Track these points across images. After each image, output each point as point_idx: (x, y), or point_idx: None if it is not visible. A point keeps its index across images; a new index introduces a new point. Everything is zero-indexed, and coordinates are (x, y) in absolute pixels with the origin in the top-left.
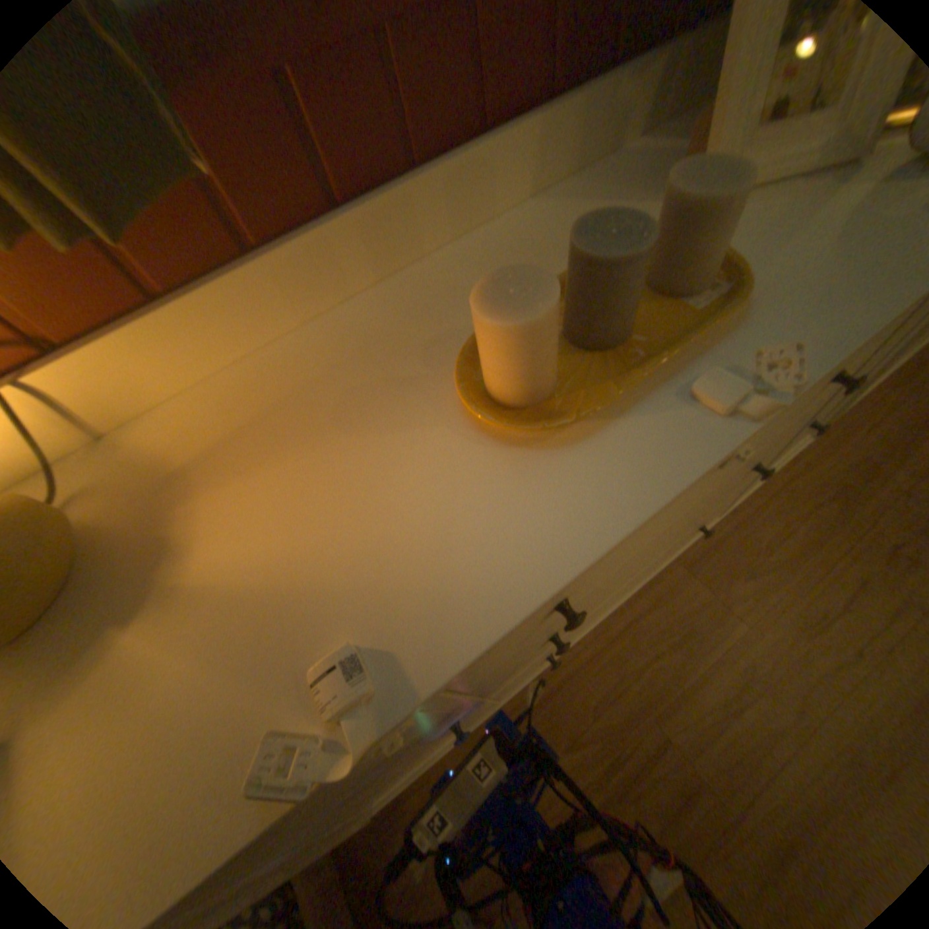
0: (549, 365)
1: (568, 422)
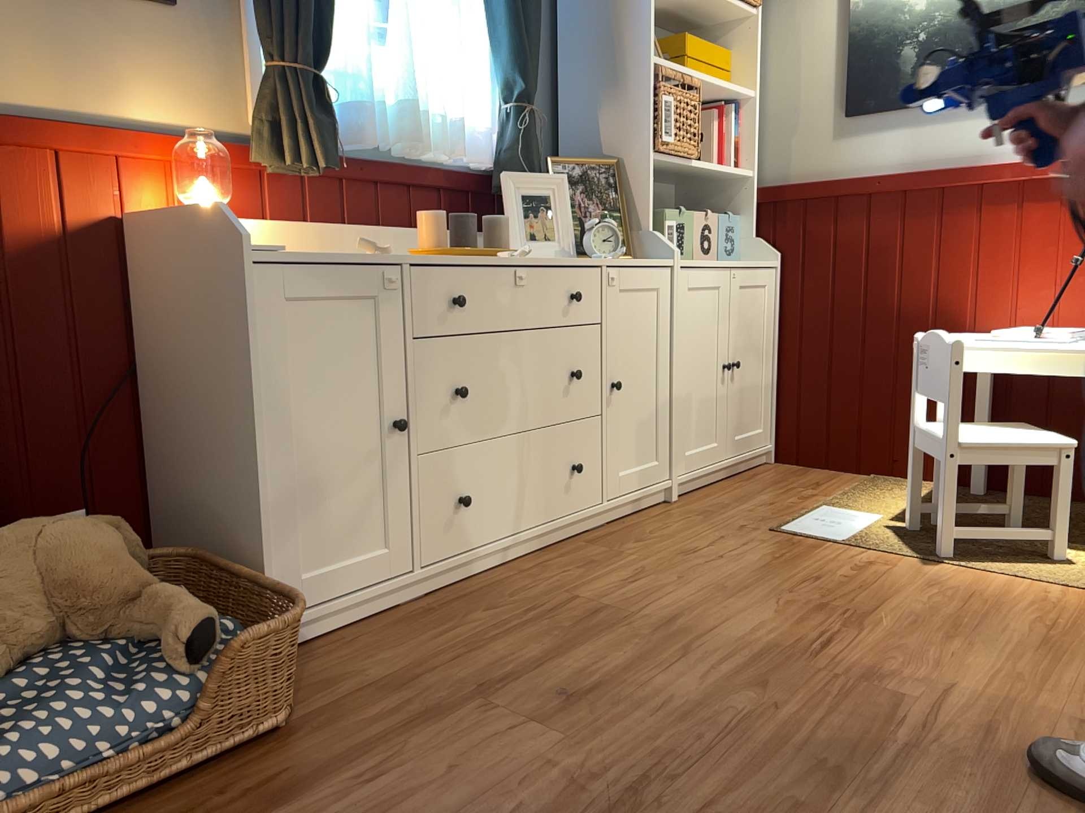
0: (443, 242)
1: (450, 249)
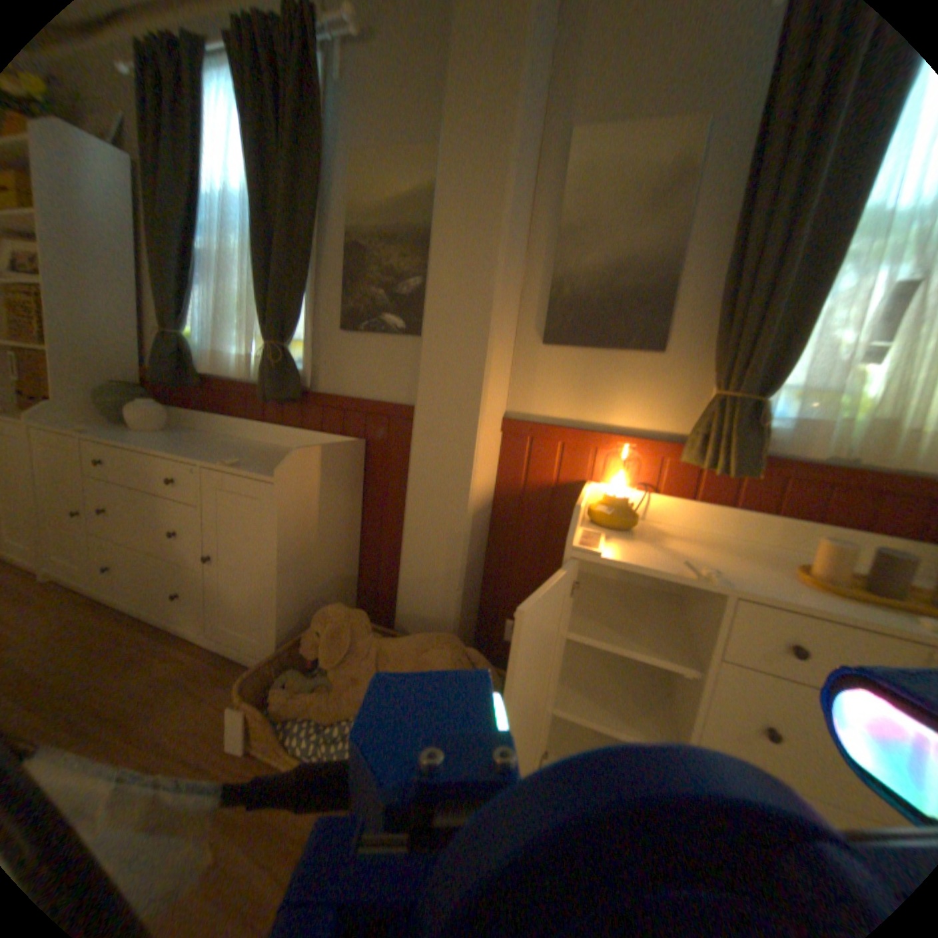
0: (843, 578)
1: (840, 591)
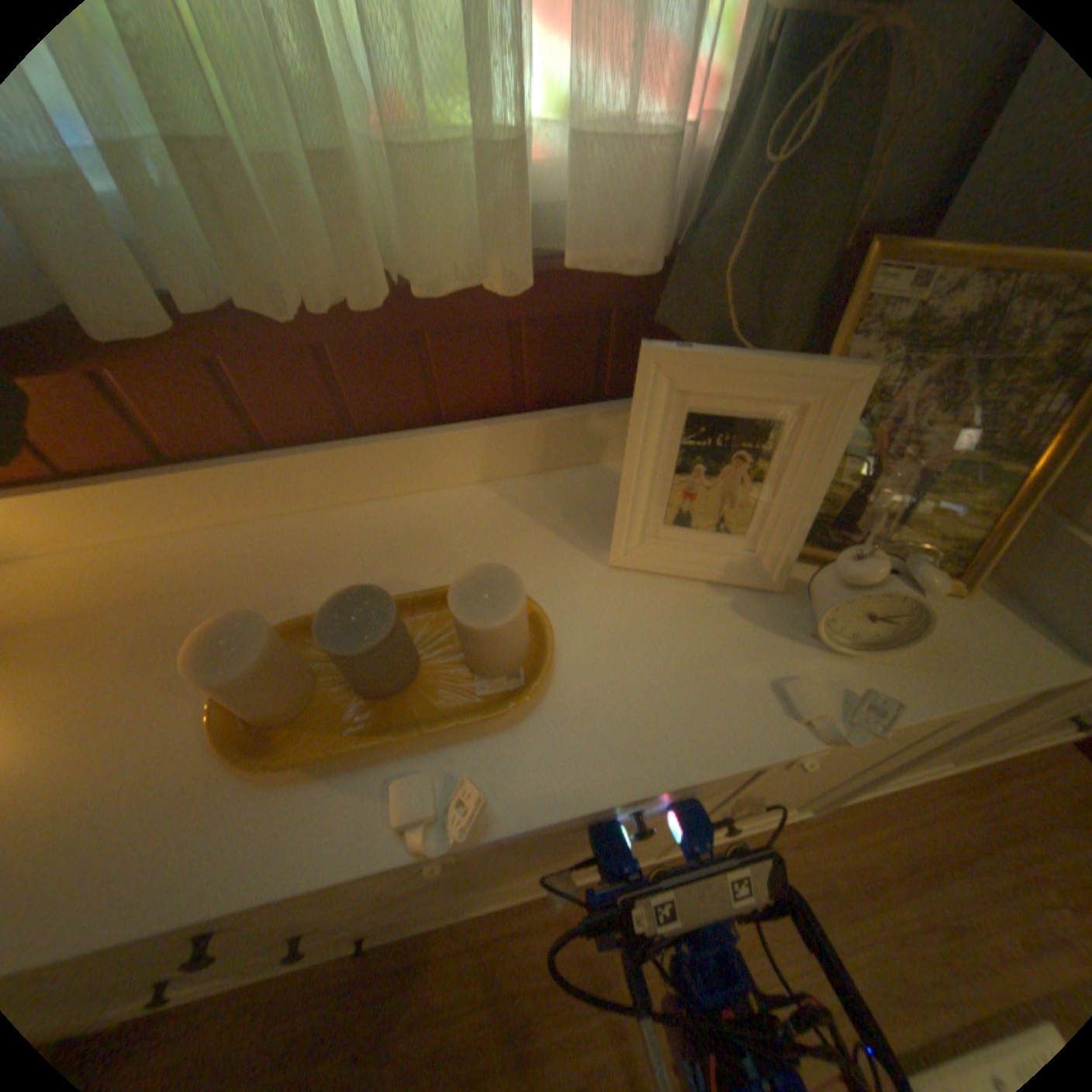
0: (277, 703)
1: (254, 770)
